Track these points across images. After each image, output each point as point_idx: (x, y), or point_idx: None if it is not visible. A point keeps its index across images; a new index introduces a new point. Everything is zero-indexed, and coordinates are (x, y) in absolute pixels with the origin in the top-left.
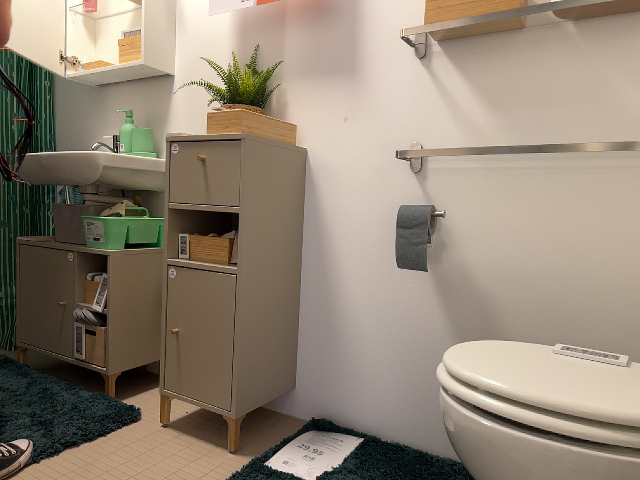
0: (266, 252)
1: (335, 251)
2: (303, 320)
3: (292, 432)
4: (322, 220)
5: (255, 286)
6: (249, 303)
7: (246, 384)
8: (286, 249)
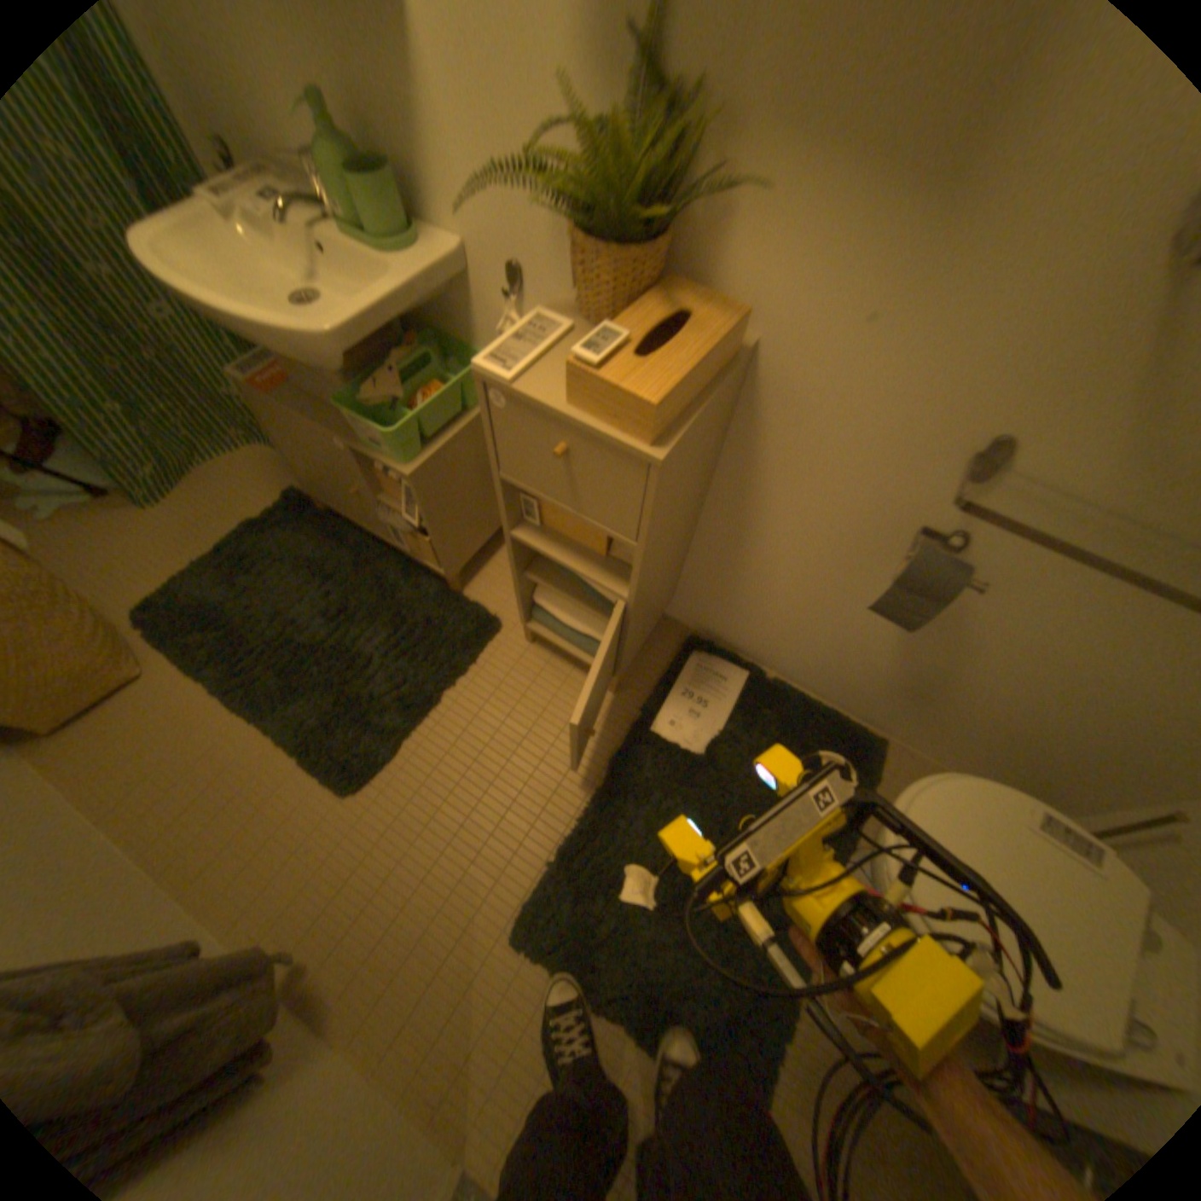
0: (664, 552)
1: (765, 513)
2: (694, 557)
3: (668, 656)
4: (756, 468)
5: (646, 595)
6: (638, 615)
7: (628, 660)
8: (689, 516)
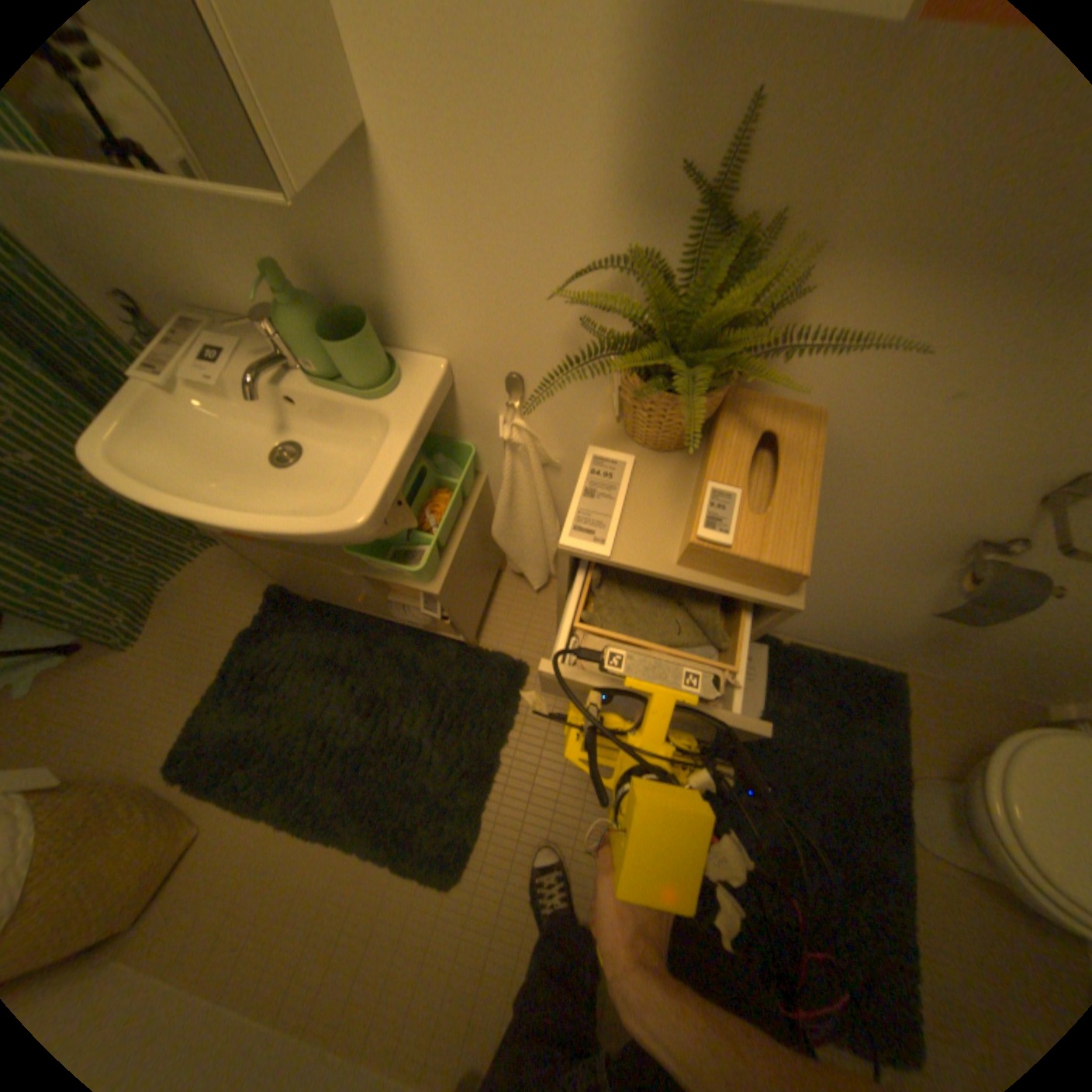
0: None
1: None
2: None
3: None
4: None
5: None
6: None
7: None
8: None
